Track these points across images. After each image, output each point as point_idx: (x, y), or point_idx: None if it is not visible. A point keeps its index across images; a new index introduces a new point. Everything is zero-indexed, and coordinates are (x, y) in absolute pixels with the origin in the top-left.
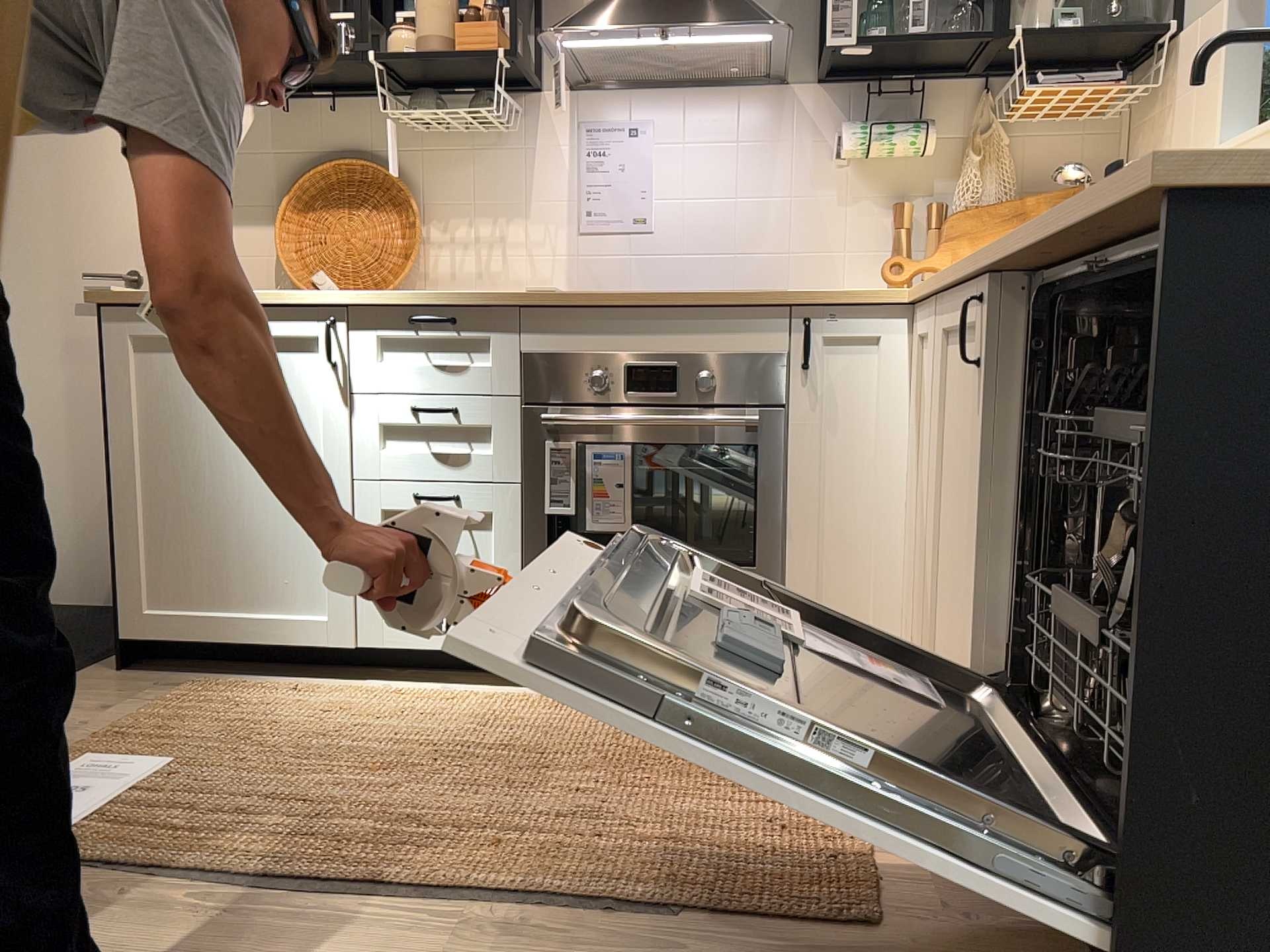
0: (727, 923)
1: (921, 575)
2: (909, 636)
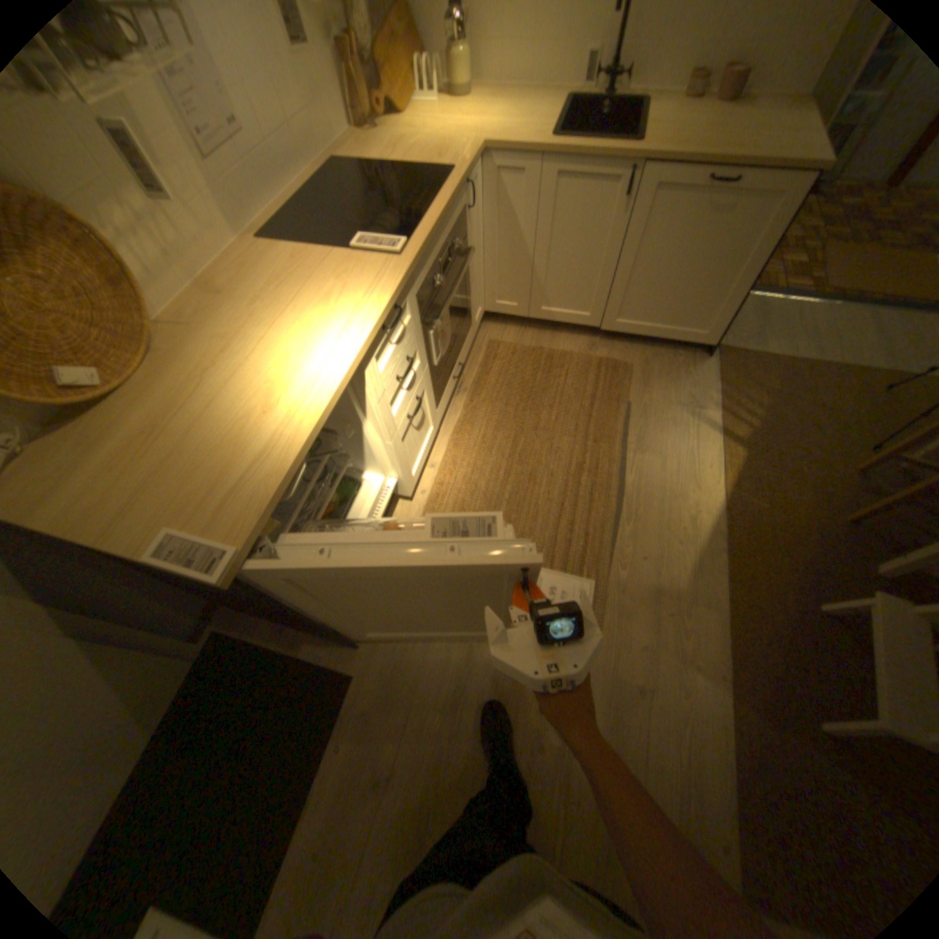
0: (628, 395)
1: (504, 274)
2: (491, 298)
